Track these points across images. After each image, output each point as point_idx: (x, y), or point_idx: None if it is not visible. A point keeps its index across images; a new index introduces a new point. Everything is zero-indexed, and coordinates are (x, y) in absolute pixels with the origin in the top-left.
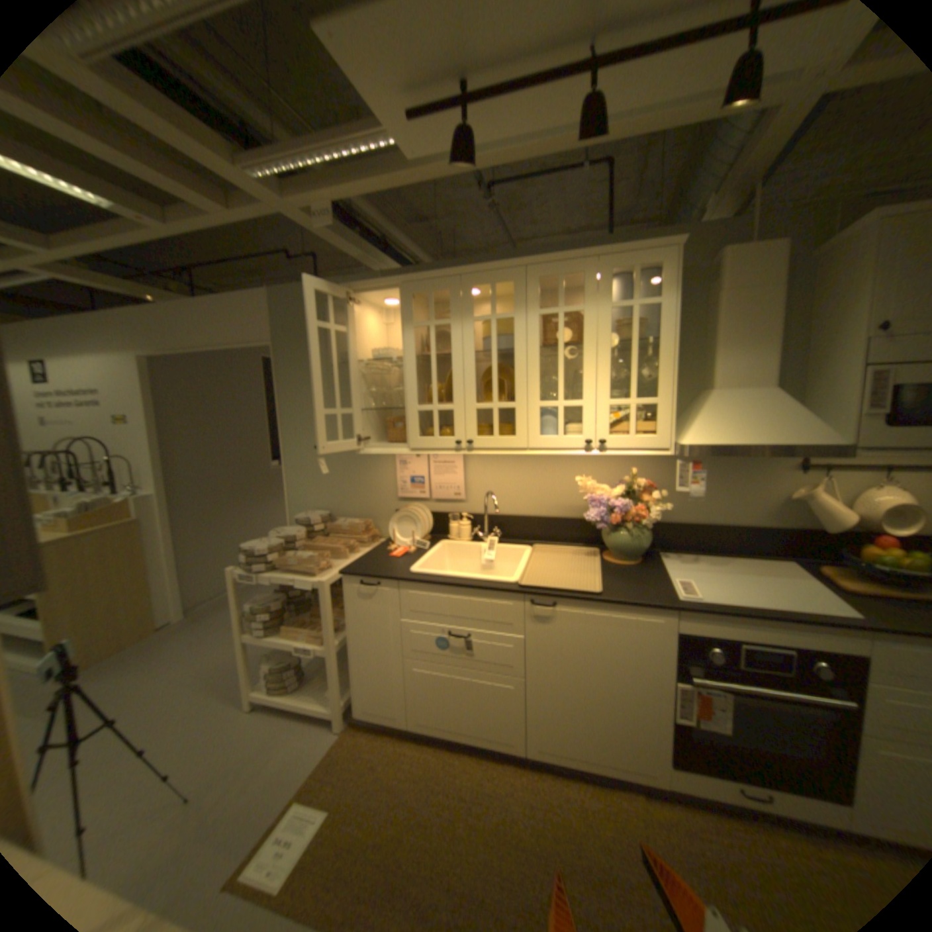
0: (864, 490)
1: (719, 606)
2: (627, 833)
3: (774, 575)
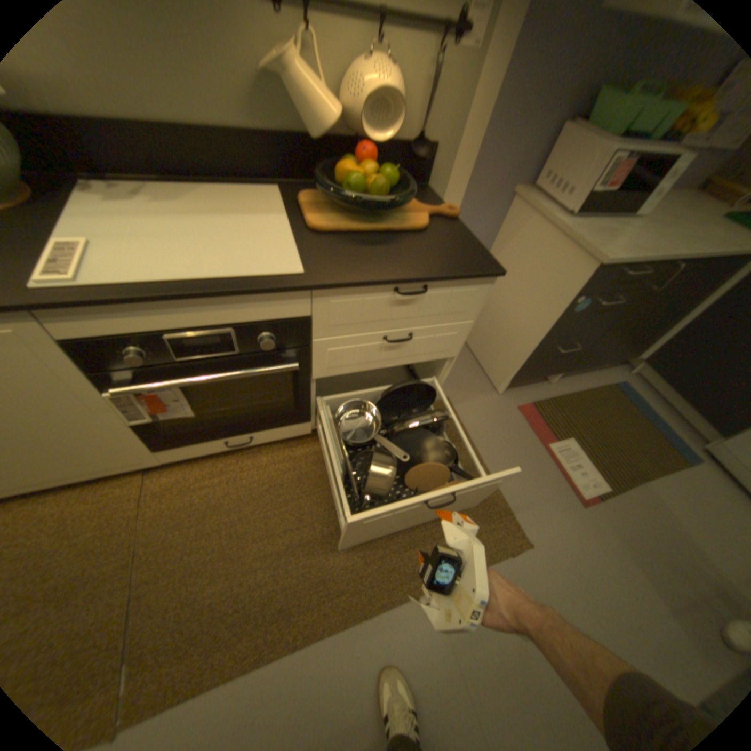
0: (353, 57)
1: (103, 285)
2: (113, 520)
3: (243, 206)
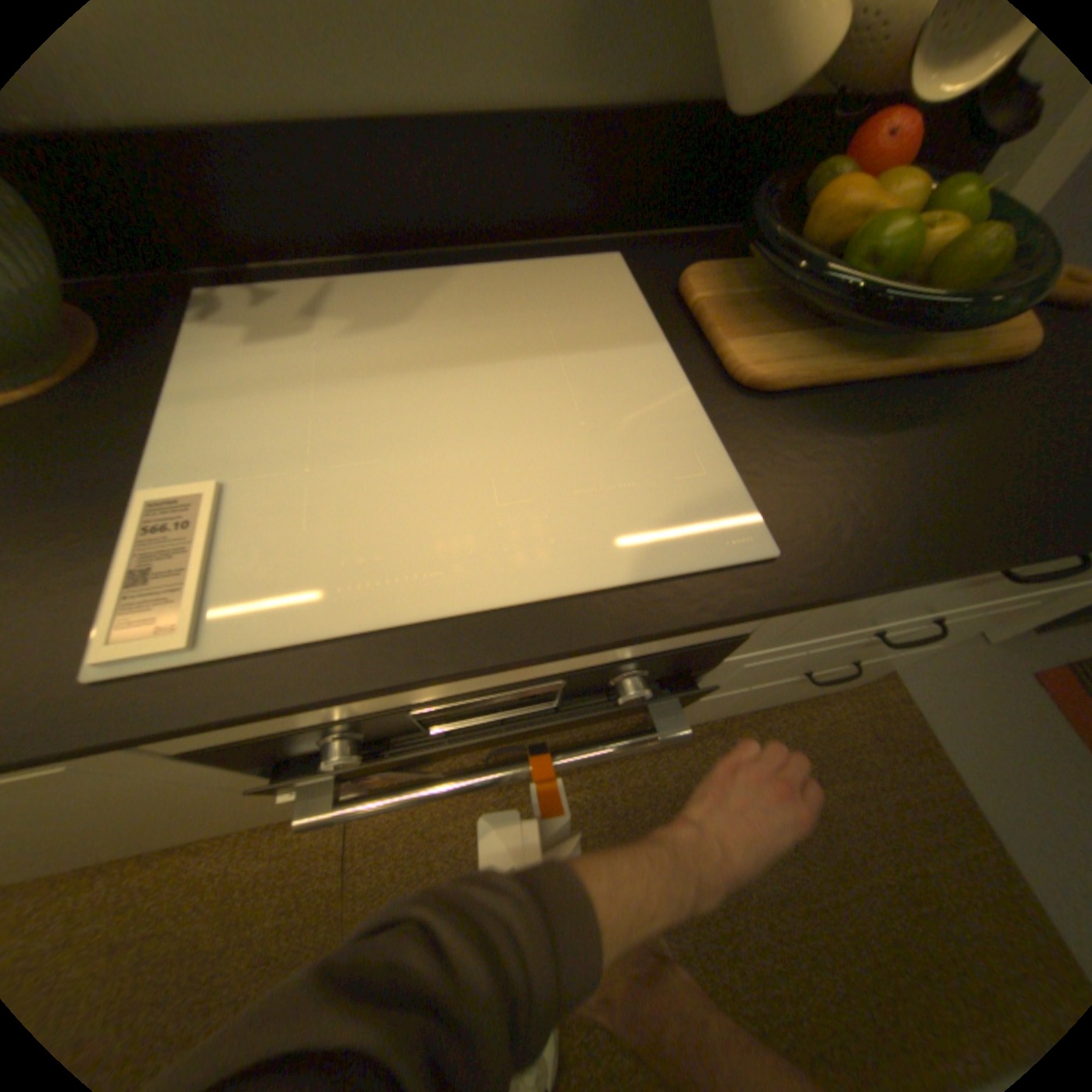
0: None
1: (264, 657)
2: (303, 901)
3: (551, 321)
